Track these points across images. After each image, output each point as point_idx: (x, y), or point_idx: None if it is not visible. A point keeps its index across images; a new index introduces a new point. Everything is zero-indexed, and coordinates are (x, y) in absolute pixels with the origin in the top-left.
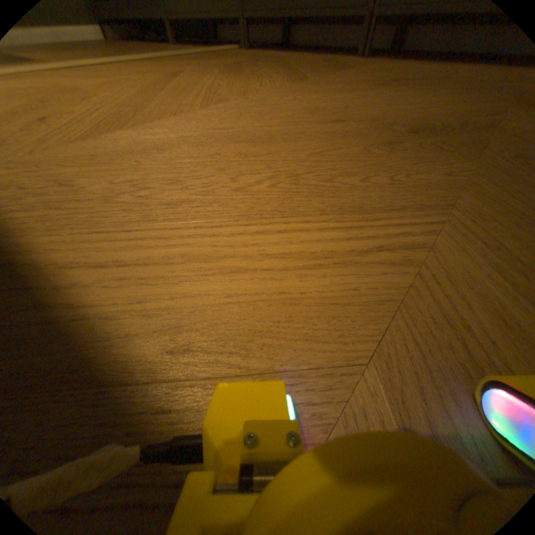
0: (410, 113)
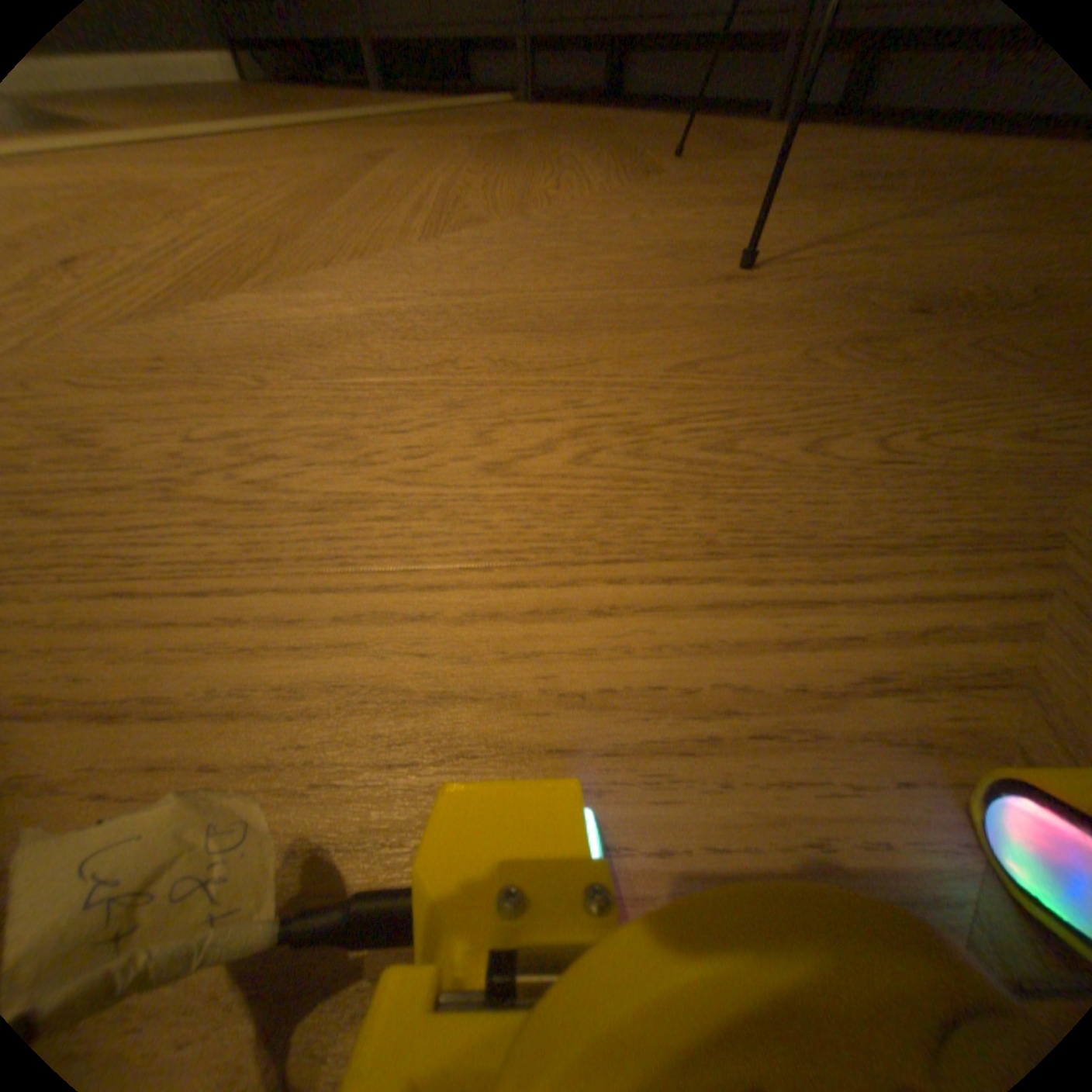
0: (897, 263)
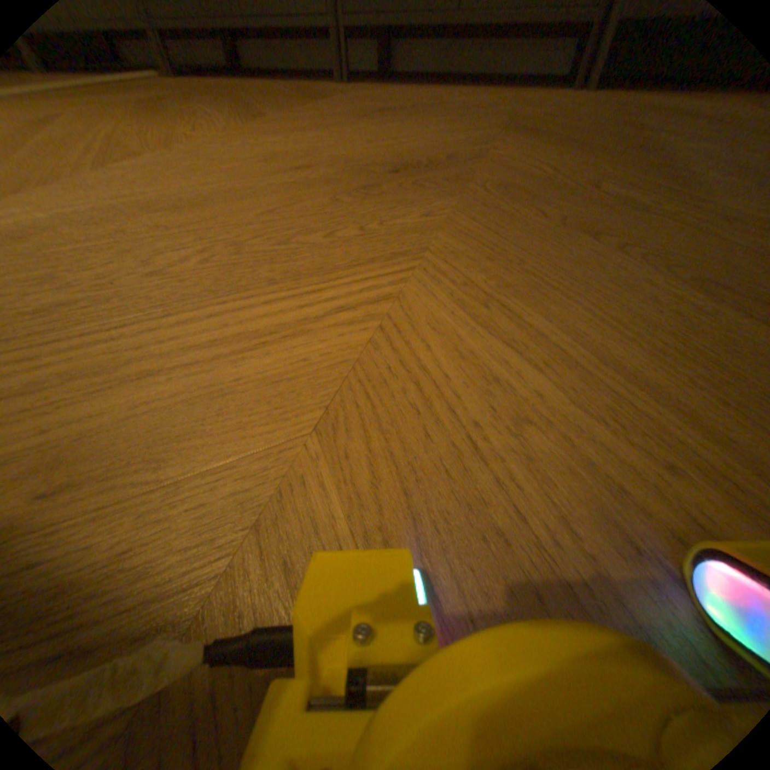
0: (393, 148)
